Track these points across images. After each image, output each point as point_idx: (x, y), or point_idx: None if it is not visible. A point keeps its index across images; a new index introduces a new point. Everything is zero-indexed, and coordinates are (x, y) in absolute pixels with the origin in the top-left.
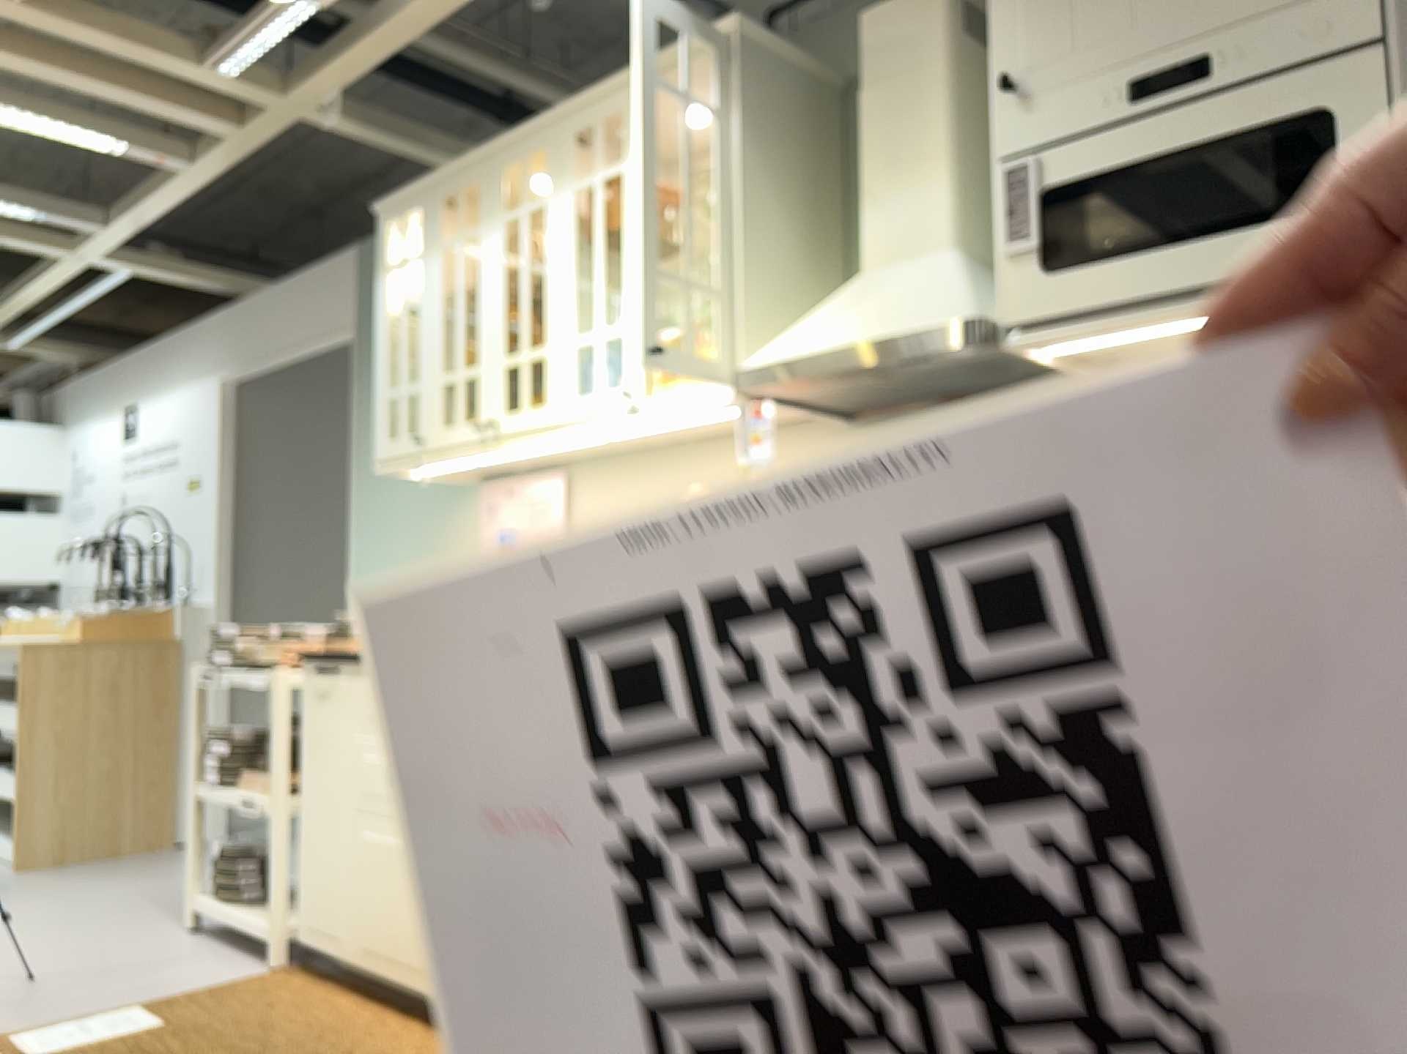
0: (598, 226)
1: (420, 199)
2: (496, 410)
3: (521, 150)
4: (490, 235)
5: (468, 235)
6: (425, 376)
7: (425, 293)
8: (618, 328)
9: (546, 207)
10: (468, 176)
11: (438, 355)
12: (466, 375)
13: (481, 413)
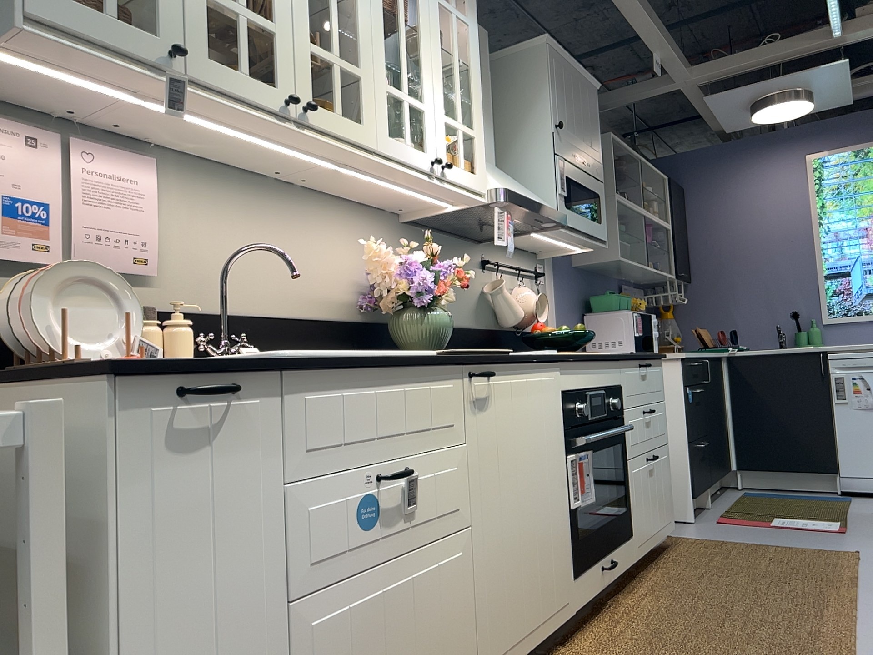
0: (402, 9)
1: None
2: (304, 92)
3: None
4: None
5: None
6: None
7: None
8: (421, 104)
9: None
10: None
11: None
12: (256, 21)
13: (282, 82)
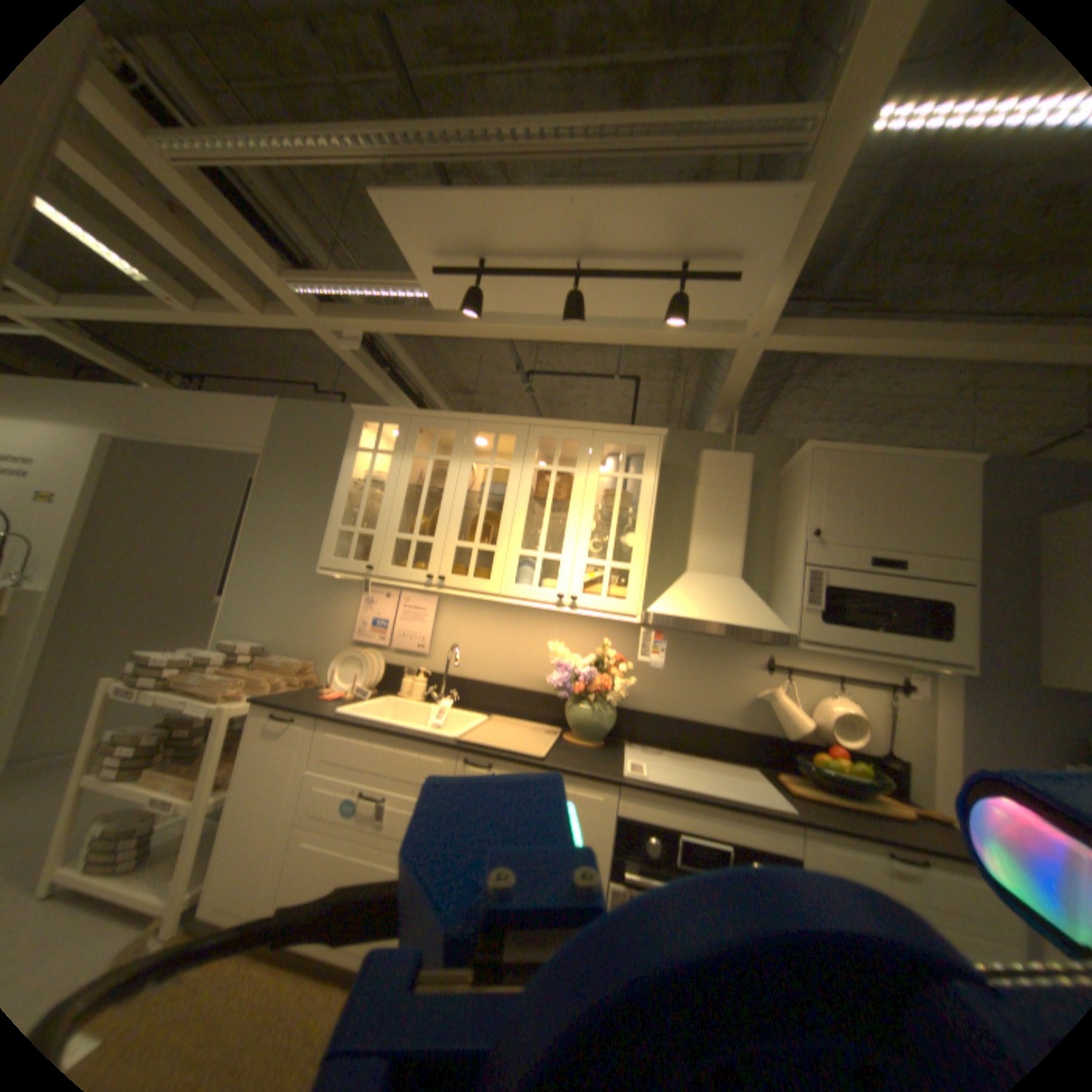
0: (550, 494)
1: (399, 418)
2: (445, 569)
3: (495, 426)
4: (459, 464)
5: (439, 456)
6: (382, 527)
7: (393, 477)
8: (556, 555)
9: (510, 467)
10: (446, 422)
11: (397, 519)
12: (422, 540)
13: (431, 567)
